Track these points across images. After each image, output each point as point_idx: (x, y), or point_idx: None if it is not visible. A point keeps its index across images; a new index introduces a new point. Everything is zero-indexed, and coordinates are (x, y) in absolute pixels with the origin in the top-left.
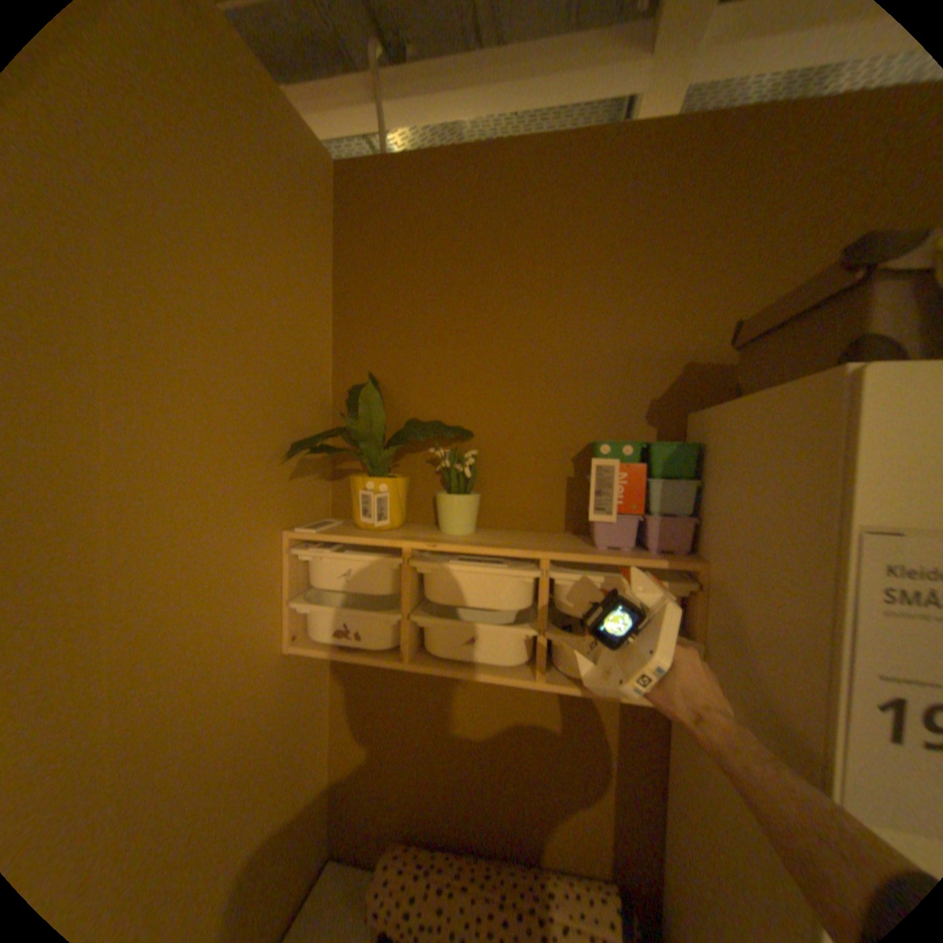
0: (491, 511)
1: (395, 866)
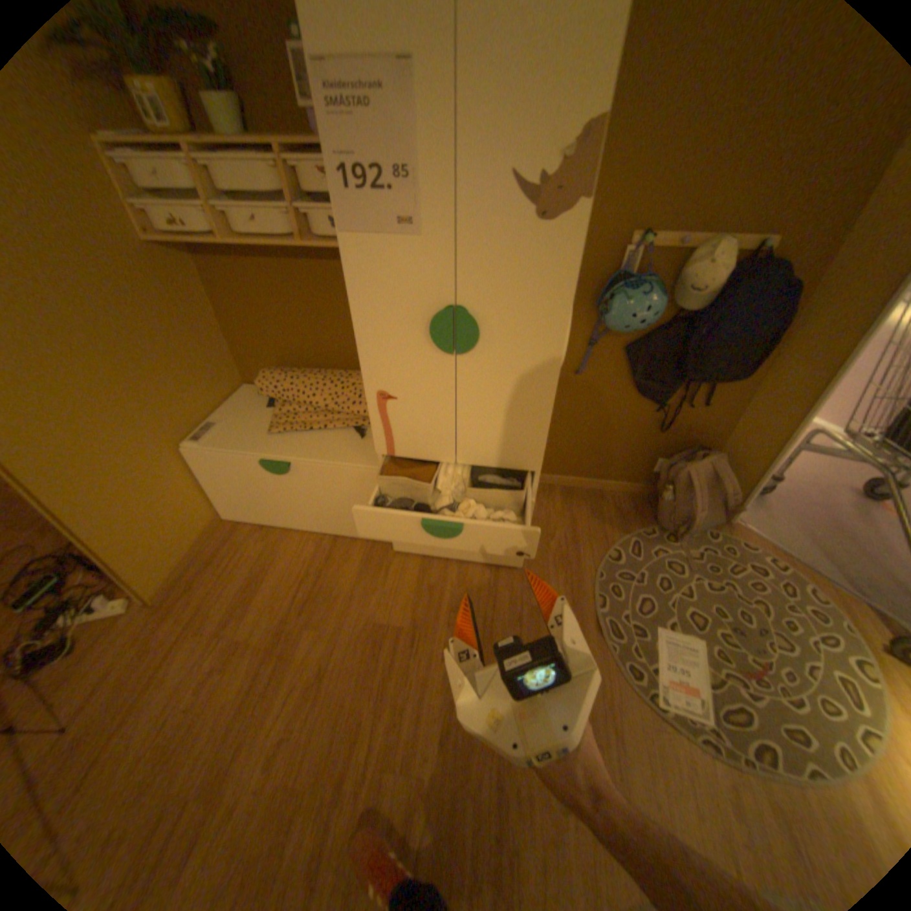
0: (256, 117)
1: (268, 373)
